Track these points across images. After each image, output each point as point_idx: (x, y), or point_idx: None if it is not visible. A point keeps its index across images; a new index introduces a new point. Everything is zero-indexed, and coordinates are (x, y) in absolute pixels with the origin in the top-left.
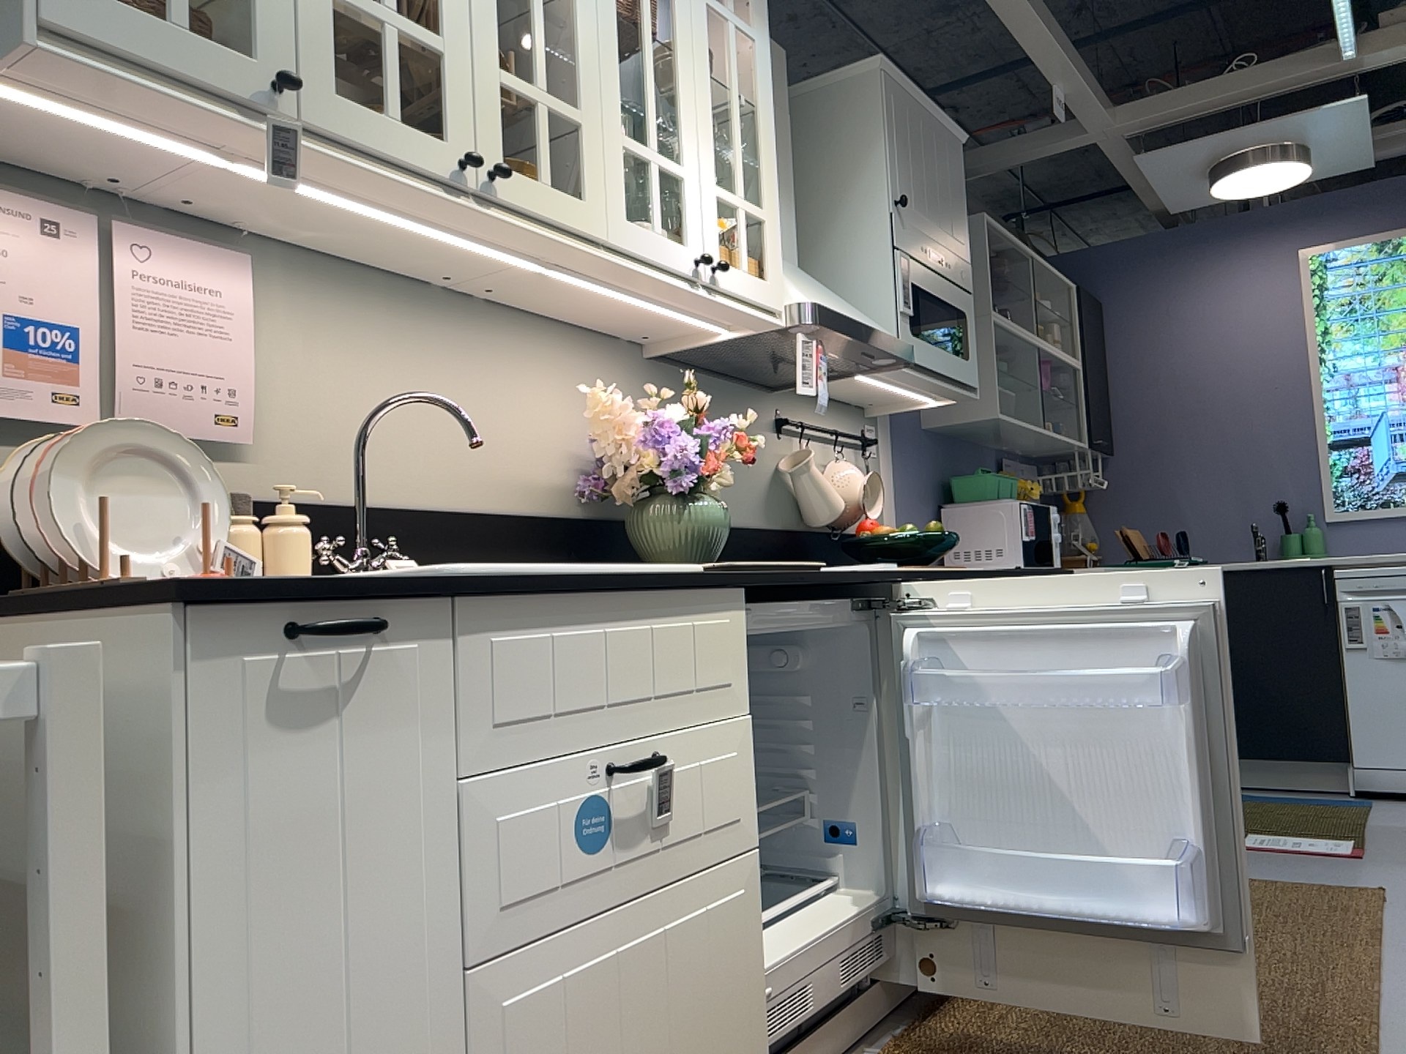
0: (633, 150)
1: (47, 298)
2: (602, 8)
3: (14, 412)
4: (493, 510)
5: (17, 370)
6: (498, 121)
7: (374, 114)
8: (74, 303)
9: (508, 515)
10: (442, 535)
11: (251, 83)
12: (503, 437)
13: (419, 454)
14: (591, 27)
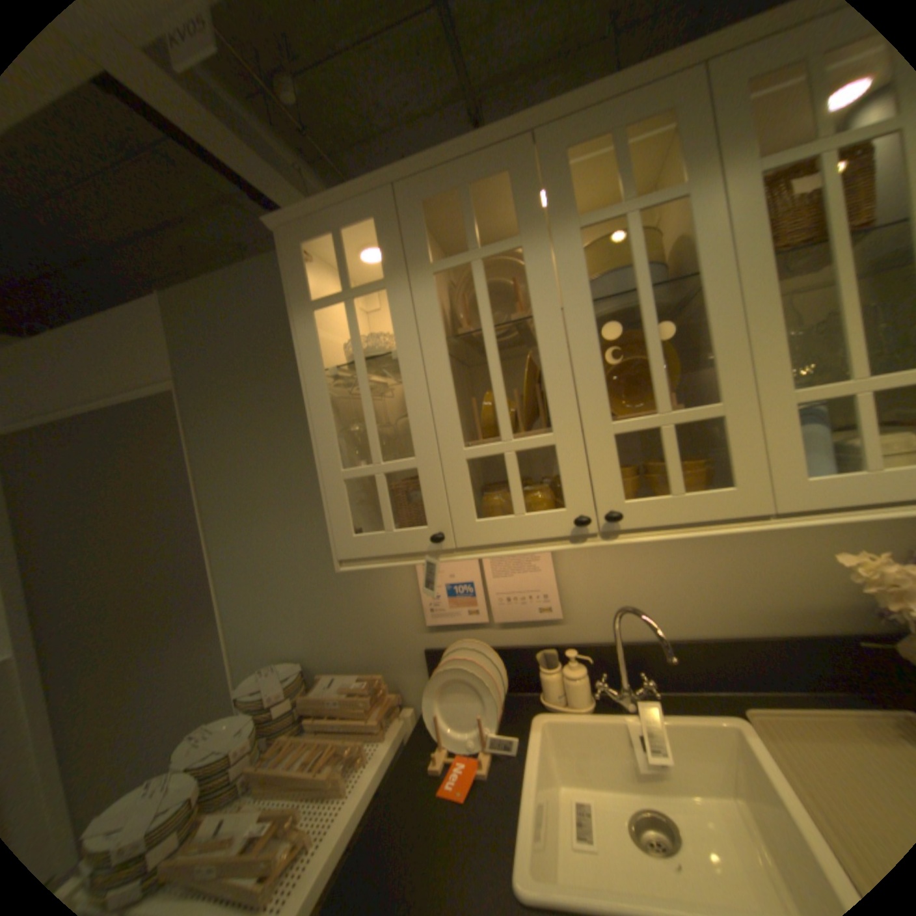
0: (819, 397)
1: (459, 573)
2: (751, 272)
3: (458, 620)
4: (765, 636)
5: (454, 605)
6: (618, 466)
7: (506, 518)
8: (469, 572)
9: (782, 639)
10: (710, 659)
11: (429, 540)
12: (772, 581)
13: (686, 604)
14: (732, 306)
